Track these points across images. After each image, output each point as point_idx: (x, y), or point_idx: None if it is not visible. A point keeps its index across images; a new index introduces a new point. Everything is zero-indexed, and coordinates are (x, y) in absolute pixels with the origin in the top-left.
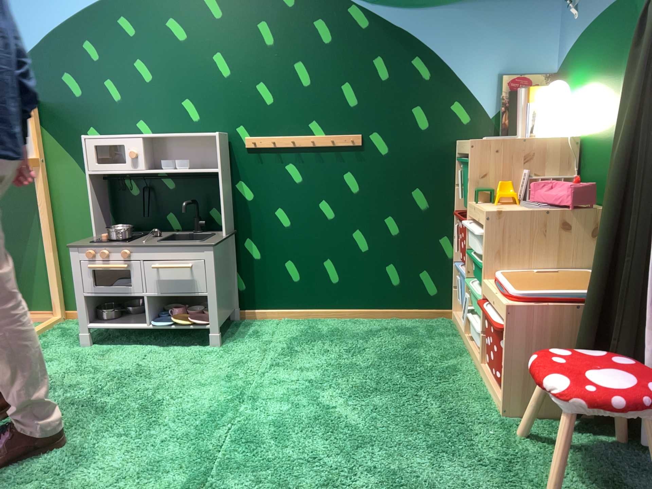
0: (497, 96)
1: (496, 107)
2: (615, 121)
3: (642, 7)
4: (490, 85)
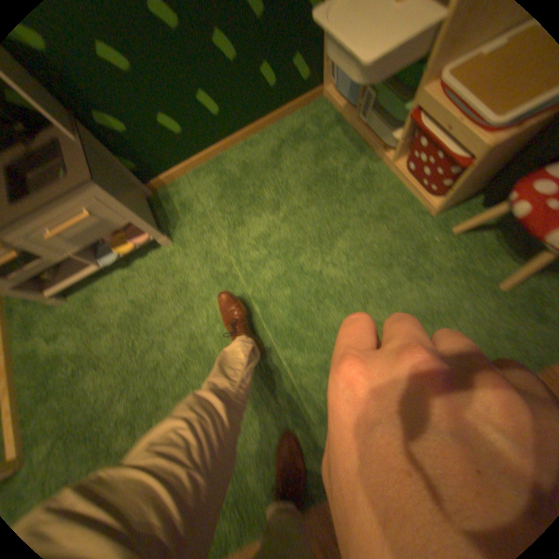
0: None
1: None
2: None
3: None
4: None
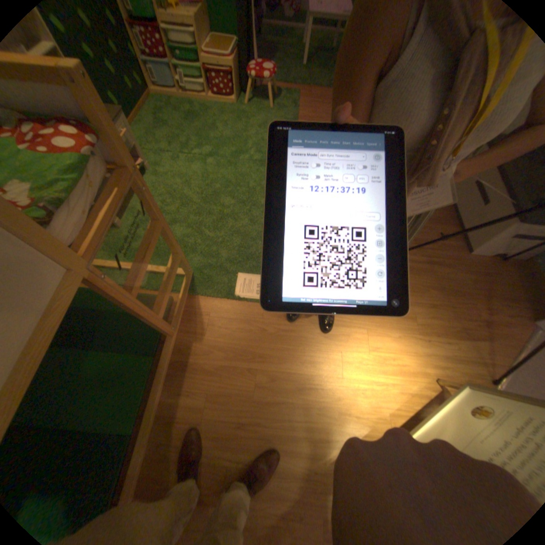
0: None
1: None
2: None
3: None
4: None
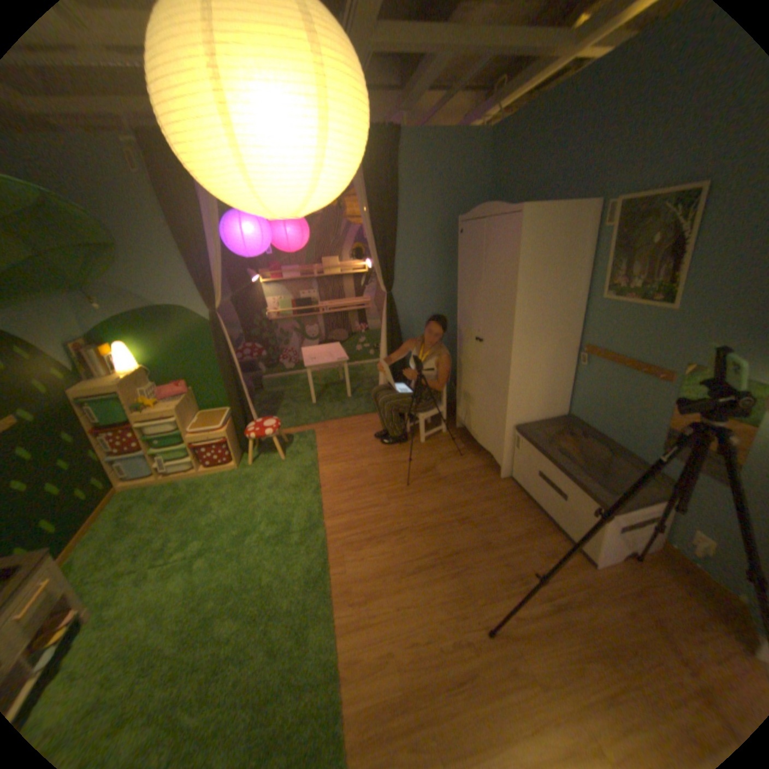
0: (67, 358)
1: (70, 364)
2: (172, 355)
3: (172, 312)
4: (60, 352)
